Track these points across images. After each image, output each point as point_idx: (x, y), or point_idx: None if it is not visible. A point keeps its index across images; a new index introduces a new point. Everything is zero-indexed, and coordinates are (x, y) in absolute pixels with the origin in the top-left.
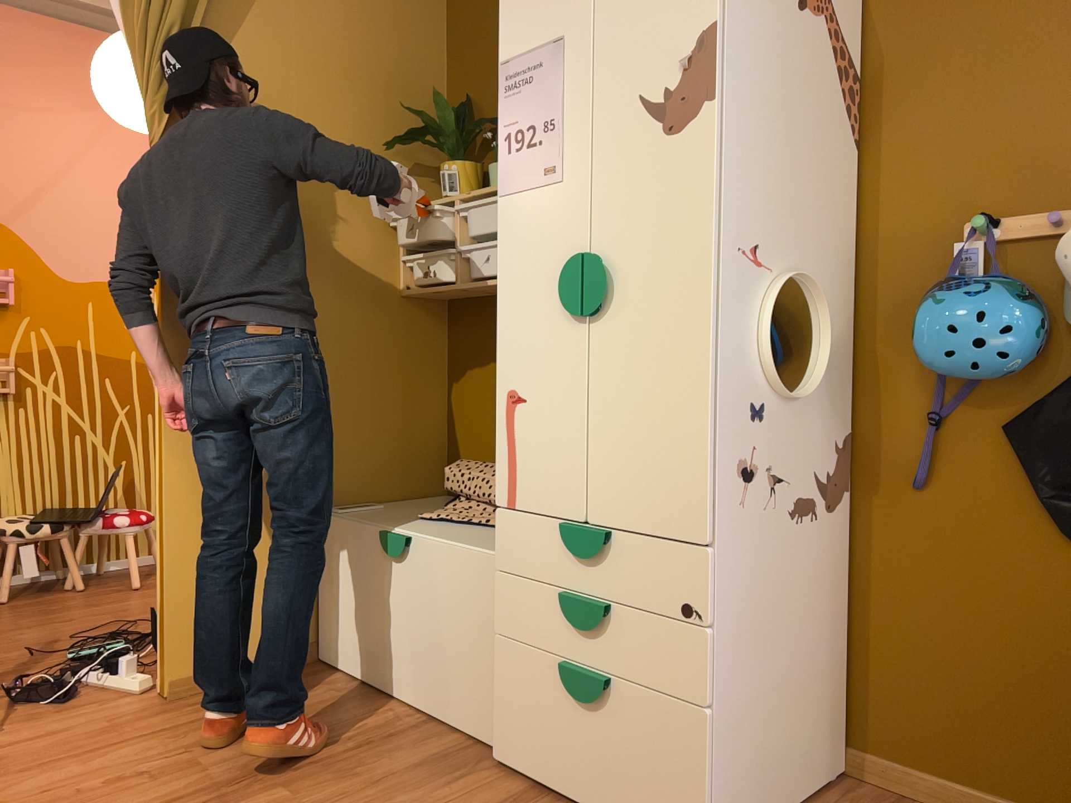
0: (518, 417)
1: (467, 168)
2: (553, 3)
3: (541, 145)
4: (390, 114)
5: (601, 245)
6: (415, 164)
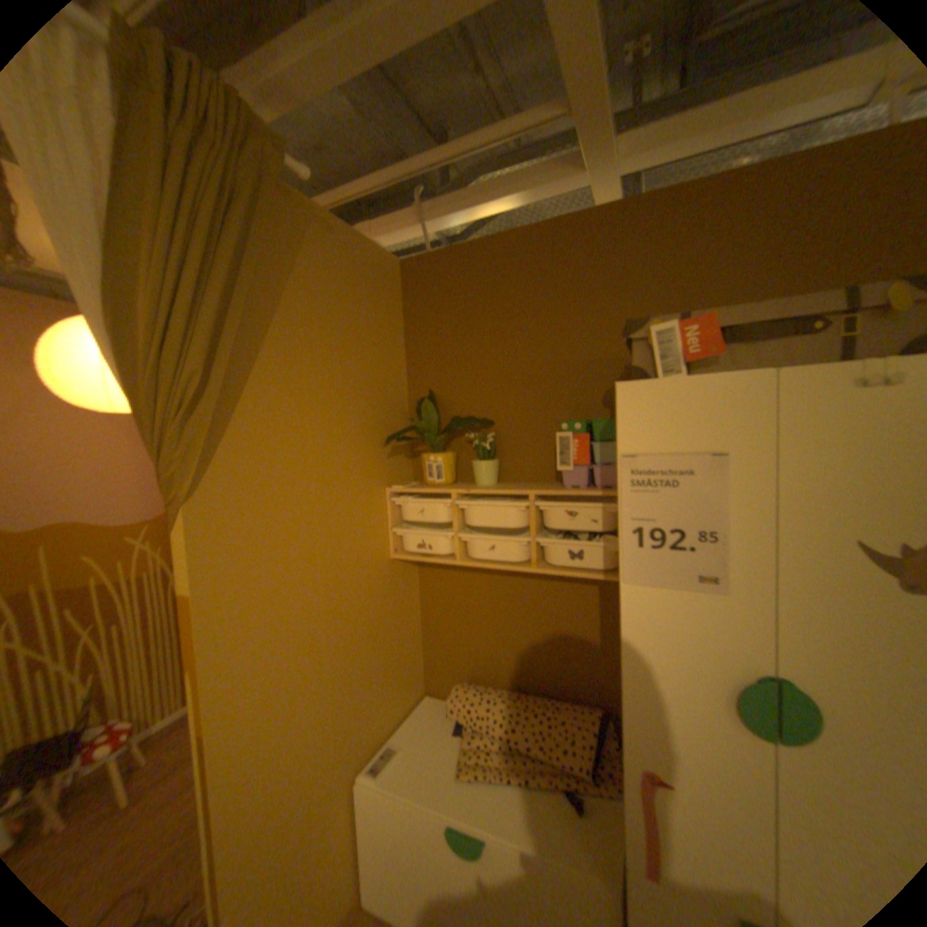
0: (663, 801)
1: (449, 458)
2: (710, 412)
3: (695, 552)
4: (375, 410)
5: (797, 675)
6: (392, 446)
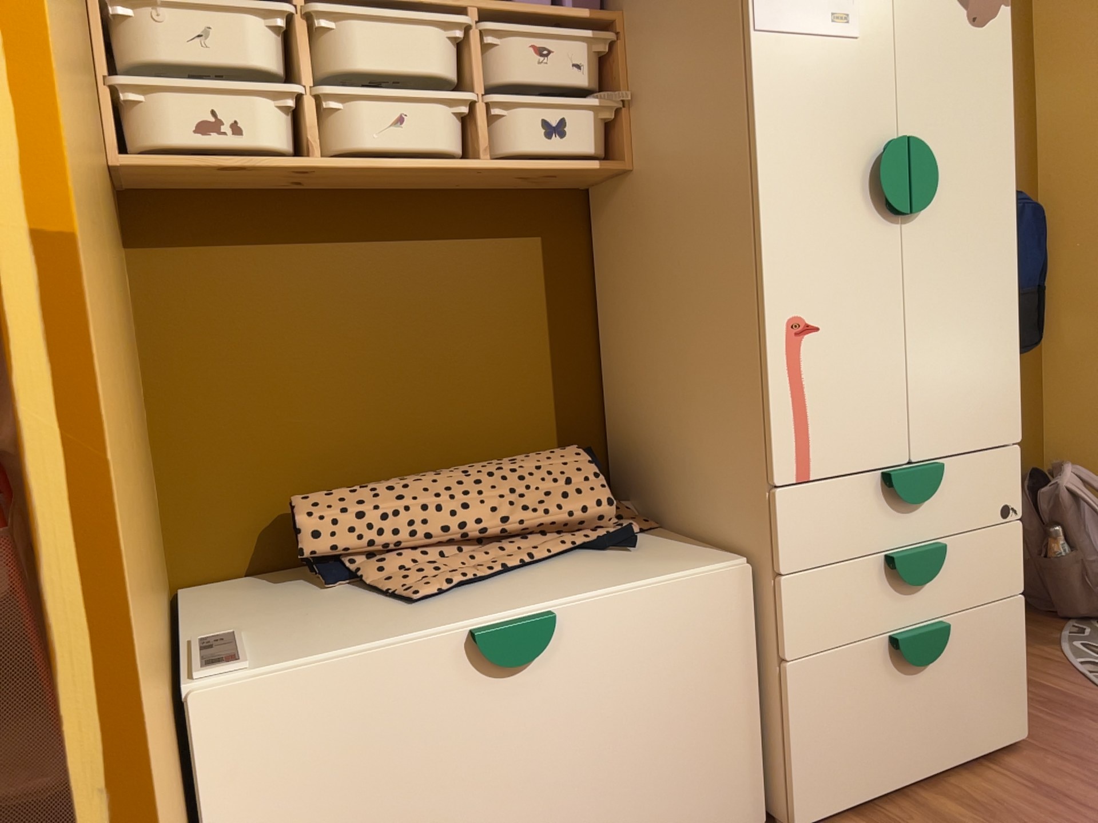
0: (809, 354)
1: None
2: None
3: None
4: None
5: (911, 133)
6: None
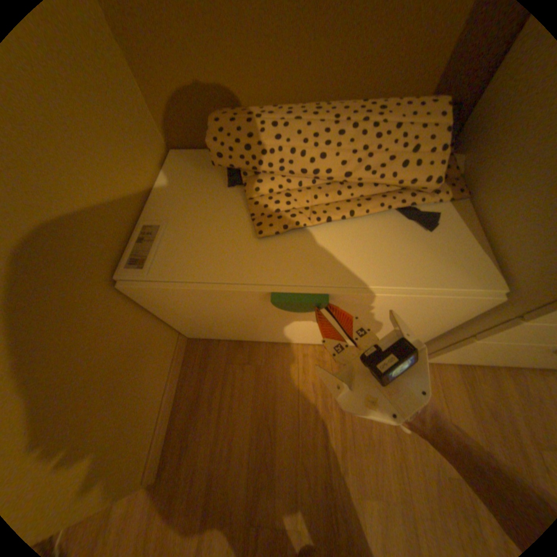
0: None
1: None
2: None
3: None
4: None
5: None
6: None
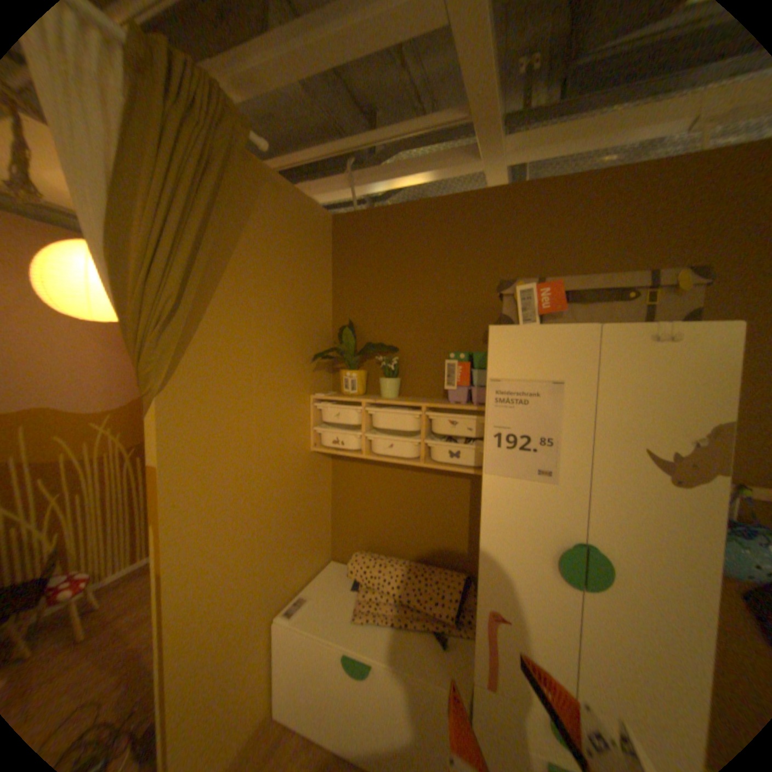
0: (503, 633)
1: (362, 374)
2: (554, 352)
3: (537, 452)
4: (305, 333)
5: (600, 543)
6: (317, 362)
